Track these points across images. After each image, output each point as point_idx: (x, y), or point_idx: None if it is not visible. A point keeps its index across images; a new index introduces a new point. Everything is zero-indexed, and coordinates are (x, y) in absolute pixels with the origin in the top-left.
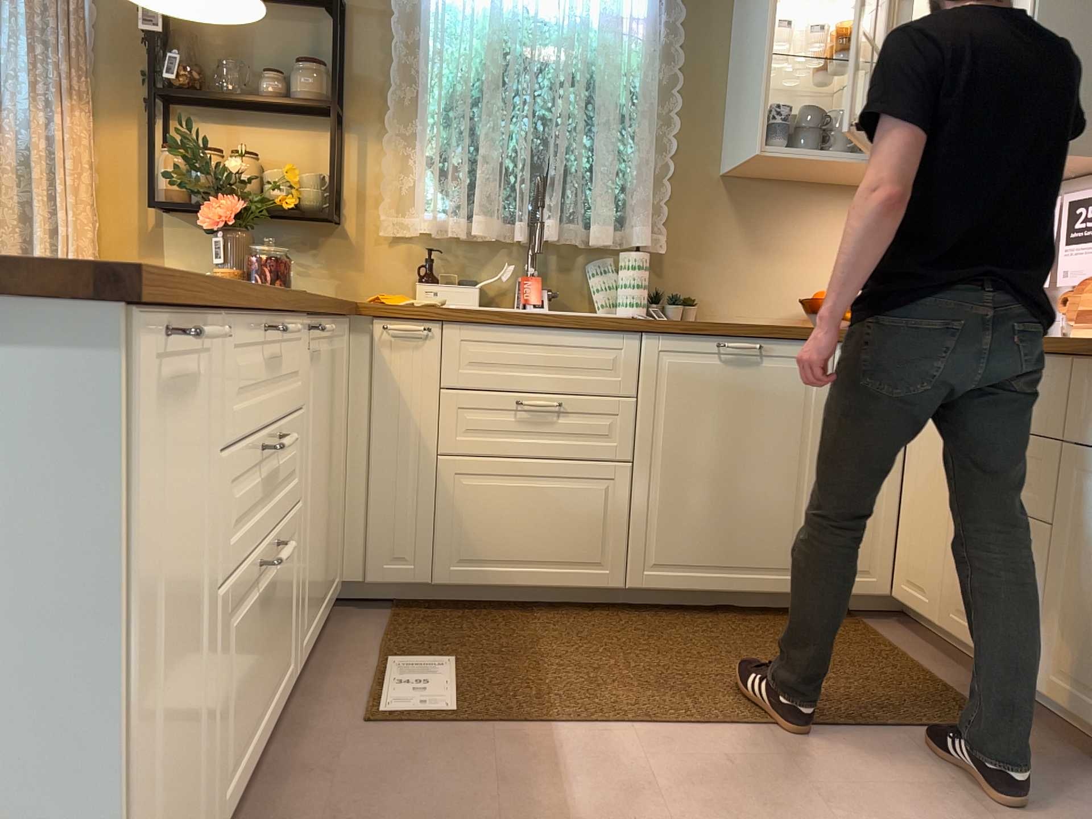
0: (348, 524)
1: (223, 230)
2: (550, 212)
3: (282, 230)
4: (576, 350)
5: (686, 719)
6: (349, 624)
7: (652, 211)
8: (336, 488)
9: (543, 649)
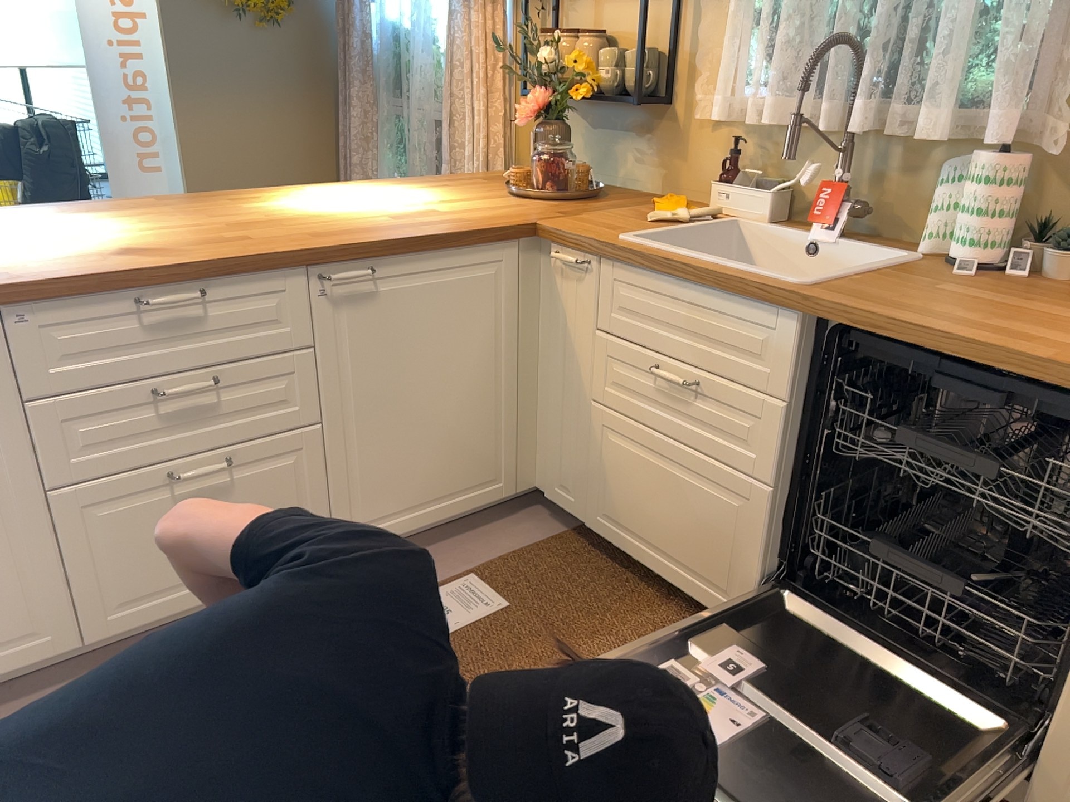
0: (538, 437)
1: (541, 122)
2: (866, 91)
3: (624, 114)
4: (722, 319)
5: None
6: (518, 526)
7: (1063, 78)
8: (483, 406)
9: (594, 645)
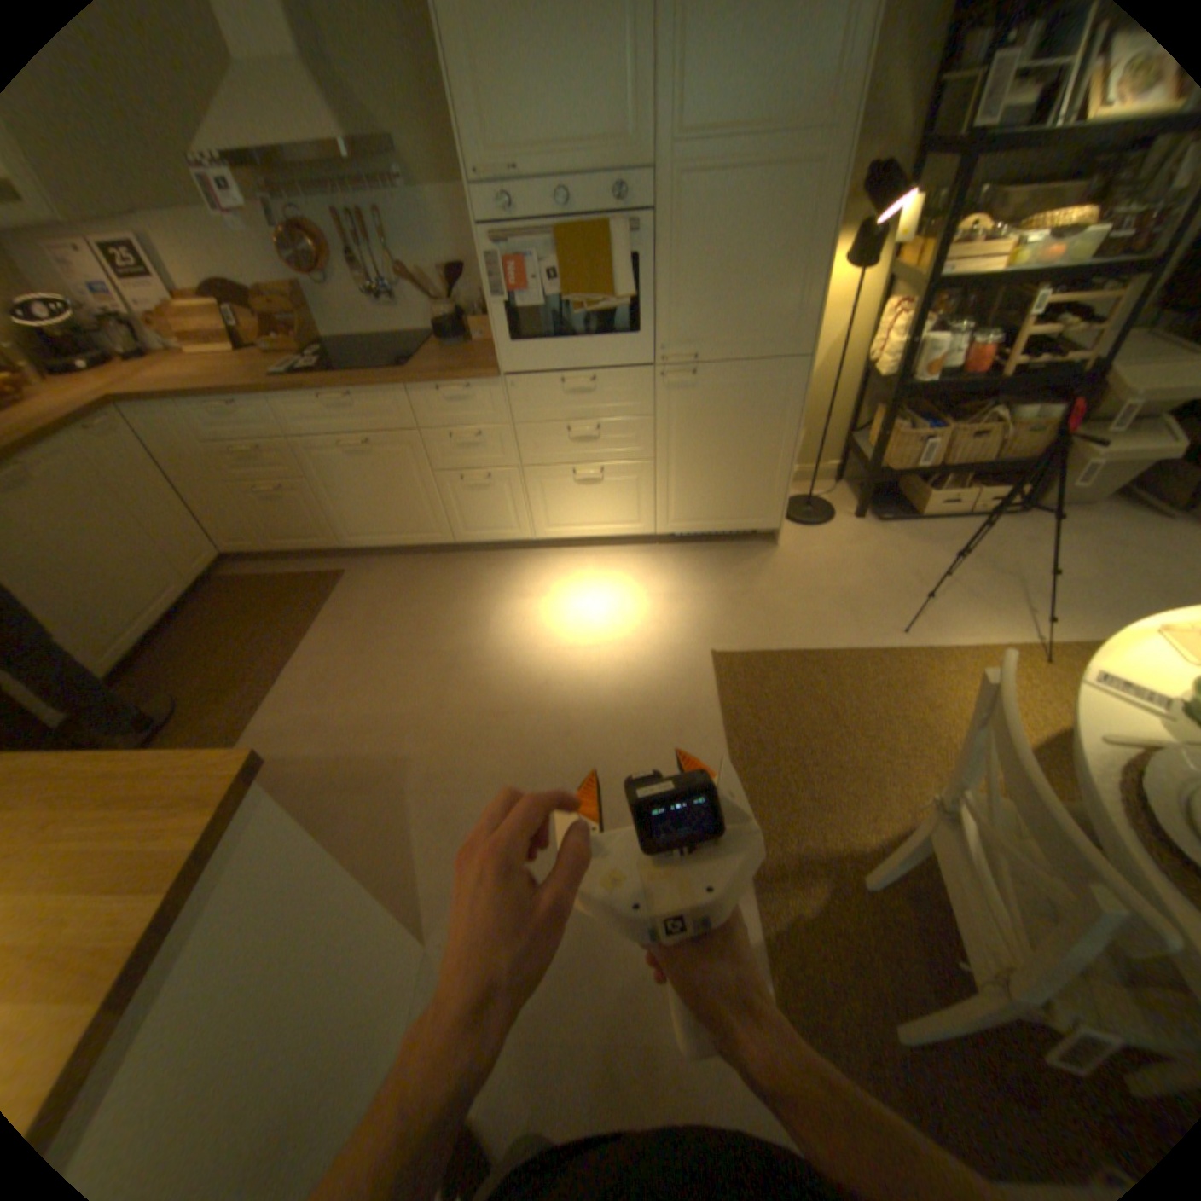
0: None
1: None
2: None
3: None
4: None
5: (262, 689)
6: None
7: None
8: None
9: None
